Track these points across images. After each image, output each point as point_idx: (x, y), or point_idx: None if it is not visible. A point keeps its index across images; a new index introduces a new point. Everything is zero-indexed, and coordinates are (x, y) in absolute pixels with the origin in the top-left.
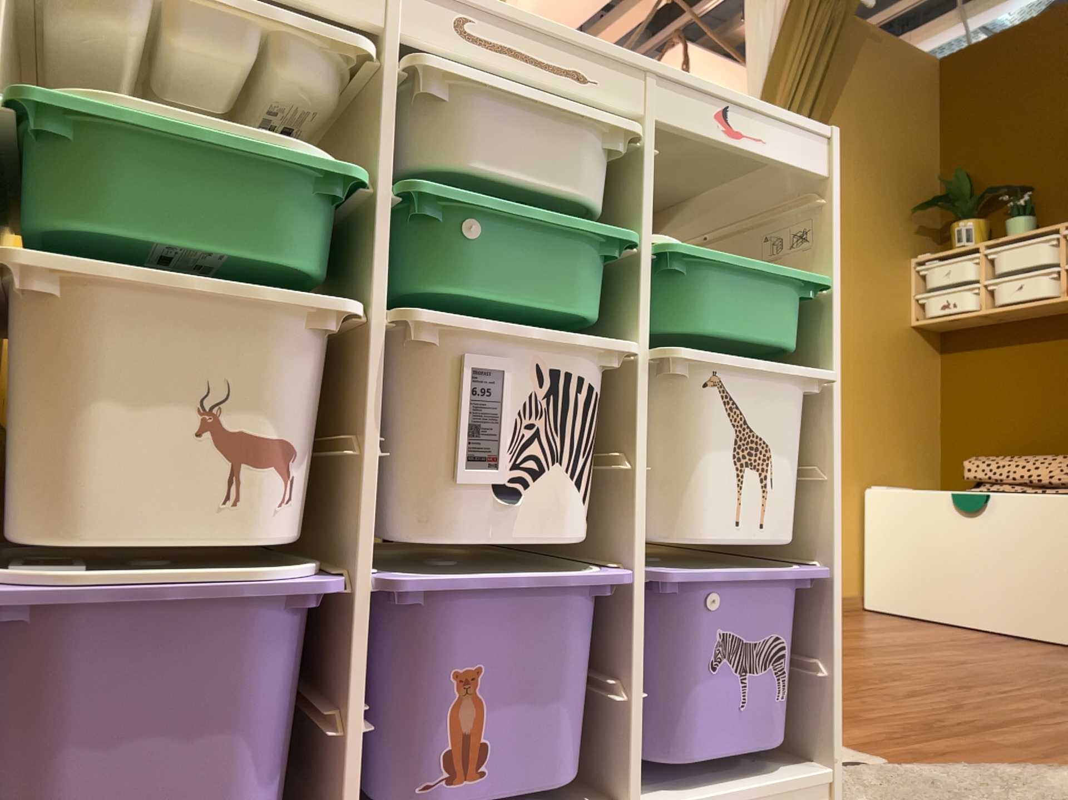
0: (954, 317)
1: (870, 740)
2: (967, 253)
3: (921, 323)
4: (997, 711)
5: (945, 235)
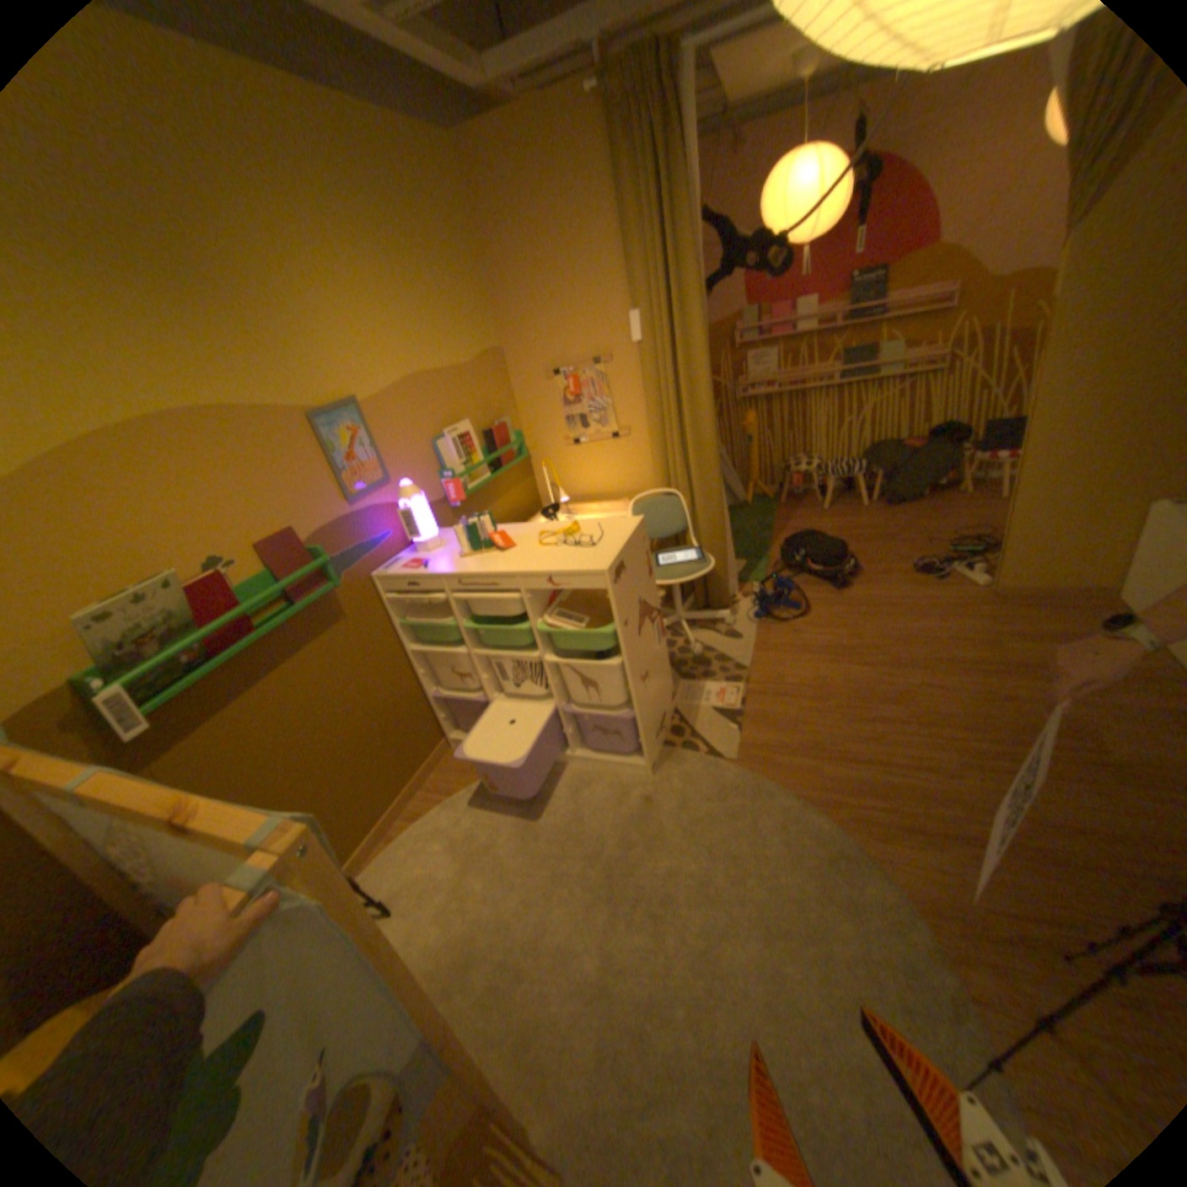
0: None
1: (756, 749)
2: None
3: None
4: (885, 758)
5: None
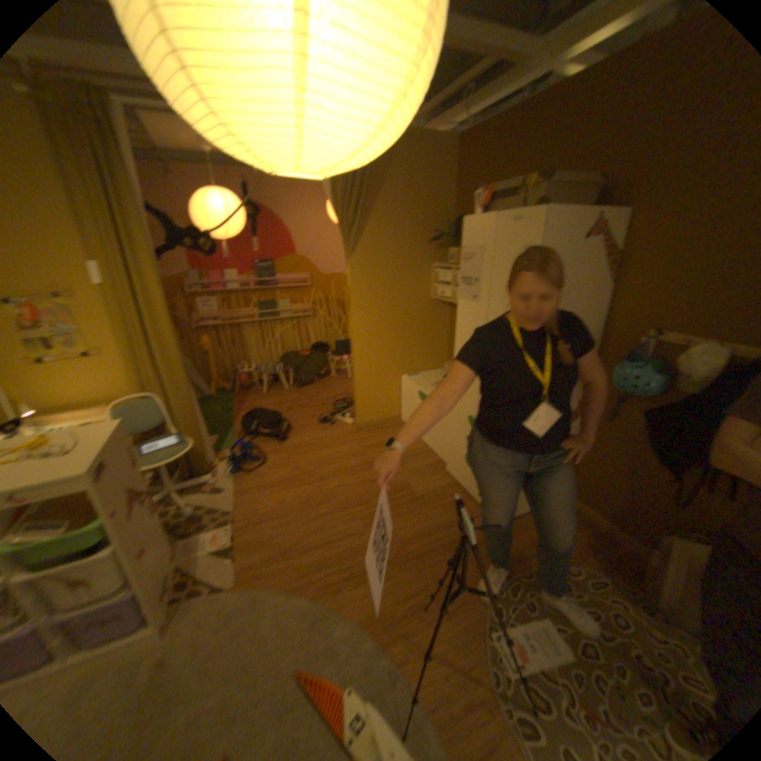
0: (445, 301)
1: (246, 573)
2: (452, 268)
3: (436, 299)
4: (325, 541)
5: (448, 254)
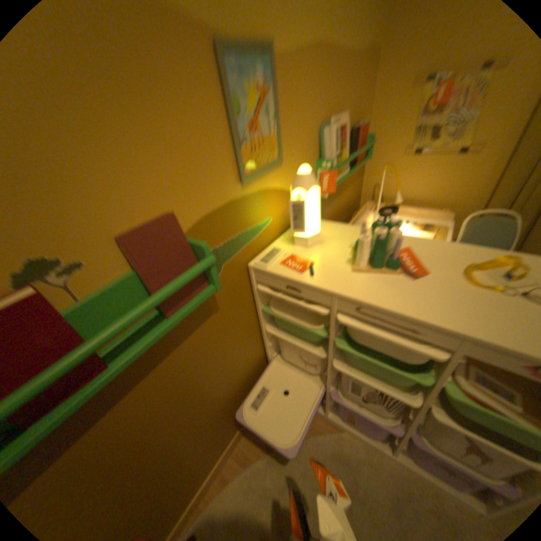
0: None
1: None
2: None
3: None
4: None
5: None
